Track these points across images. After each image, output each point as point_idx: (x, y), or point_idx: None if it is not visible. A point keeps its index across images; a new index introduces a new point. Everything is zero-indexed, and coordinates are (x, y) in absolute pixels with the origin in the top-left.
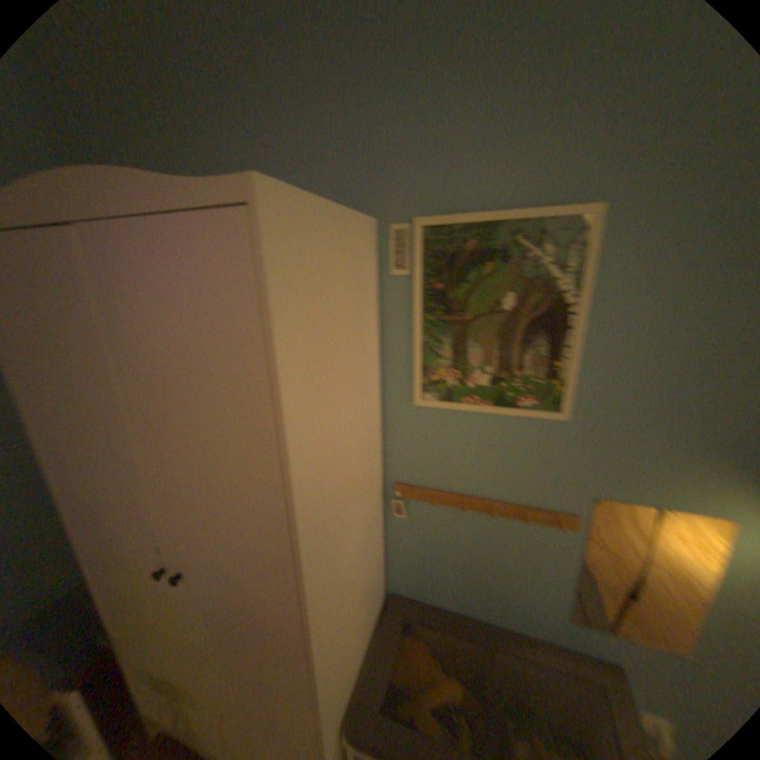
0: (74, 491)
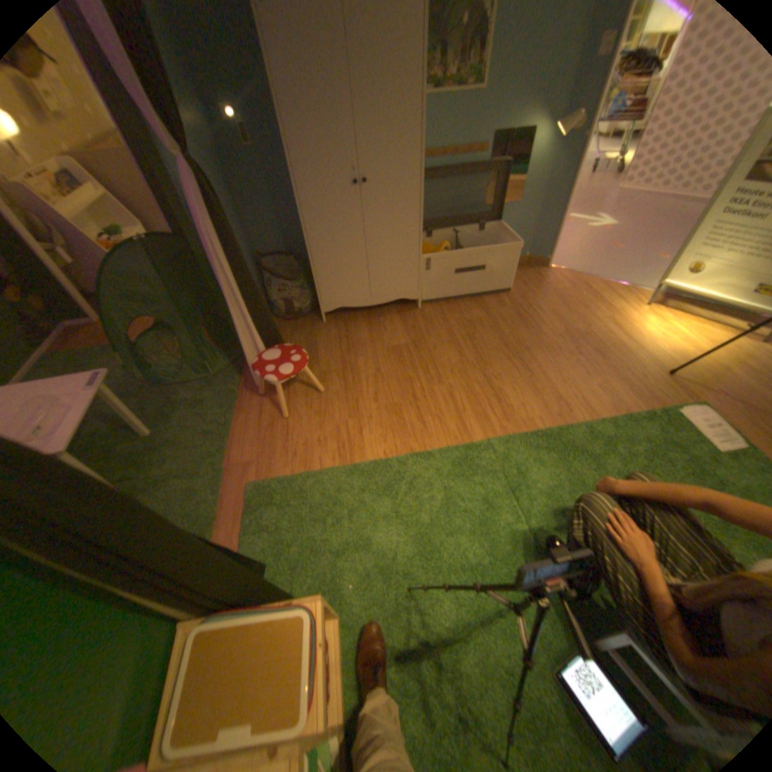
0: (303, 151)
